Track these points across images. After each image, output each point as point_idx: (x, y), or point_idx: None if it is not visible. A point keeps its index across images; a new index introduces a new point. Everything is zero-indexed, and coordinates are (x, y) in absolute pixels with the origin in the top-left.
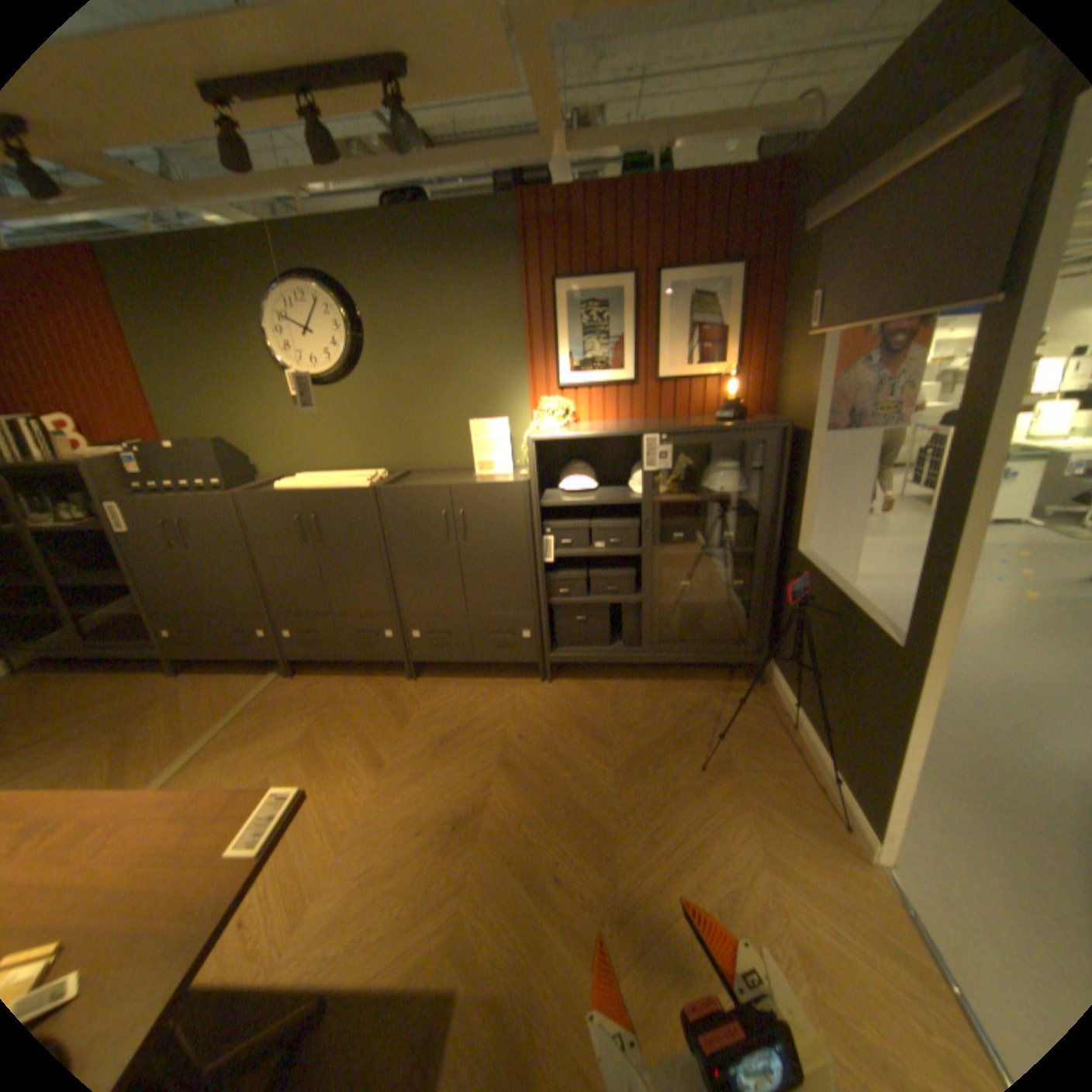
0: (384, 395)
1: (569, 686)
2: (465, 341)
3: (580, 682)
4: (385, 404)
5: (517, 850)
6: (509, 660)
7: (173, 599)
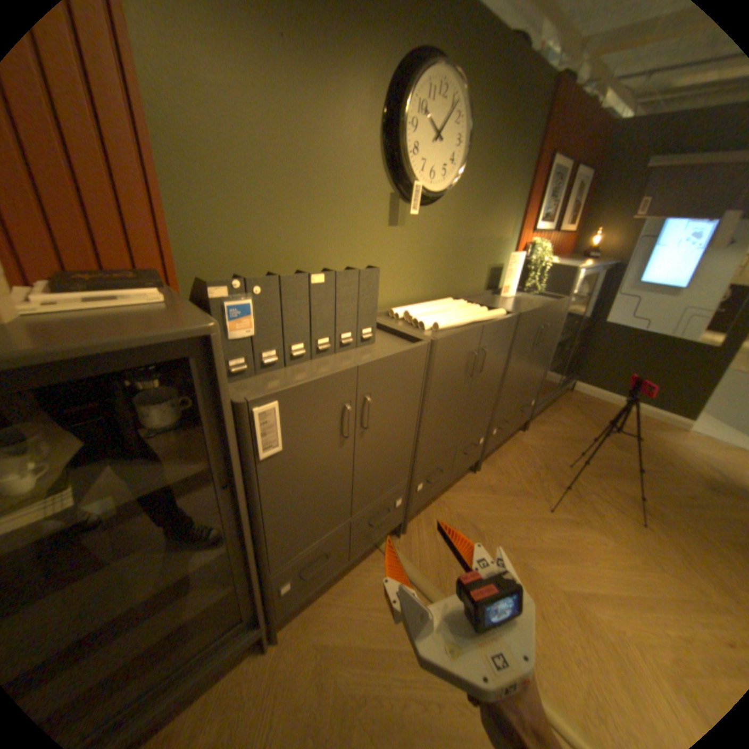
0: (456, 223)
1: (533, 426)
2: (508, 183)
3: (532, 422)
4: (454, 232)
5: (669, 501)
6: (521, 424)
7: (318, 522)
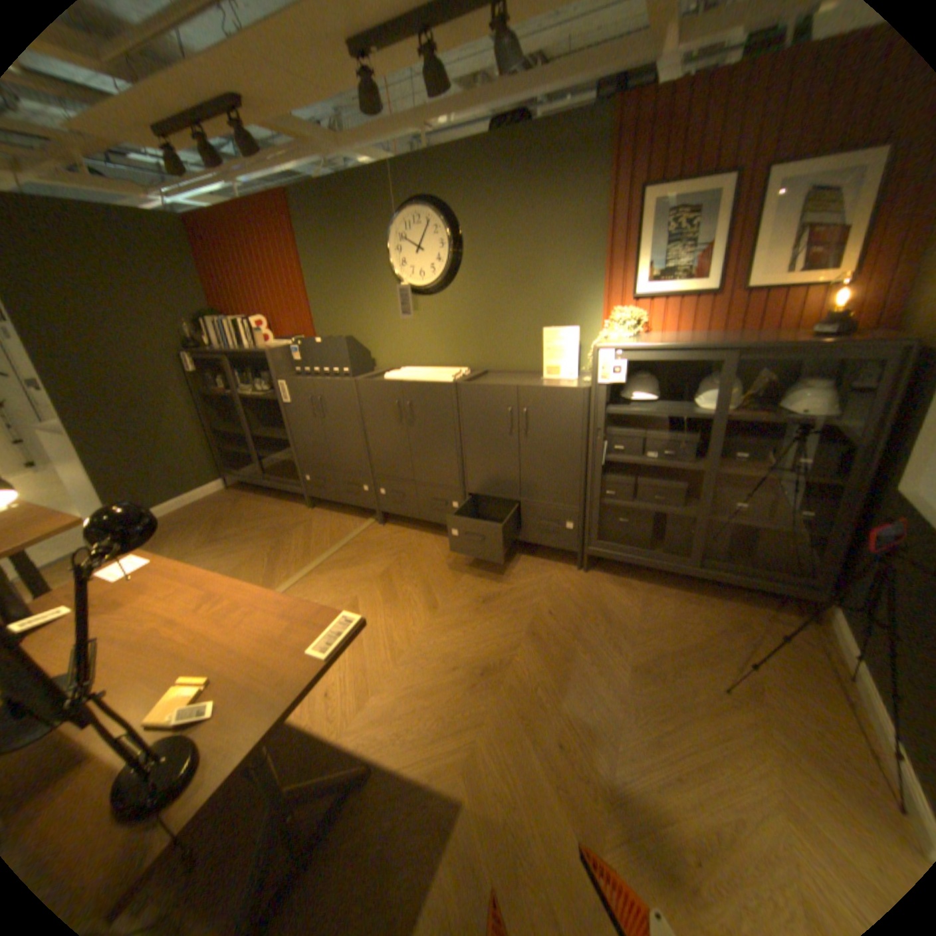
0: (473, 303)
1: (604, 578)
2: (549, 252)
3: (615, 577)
4: (474, 311)
5: (531, 709)
6: (551, 545)
7: (314, 454)
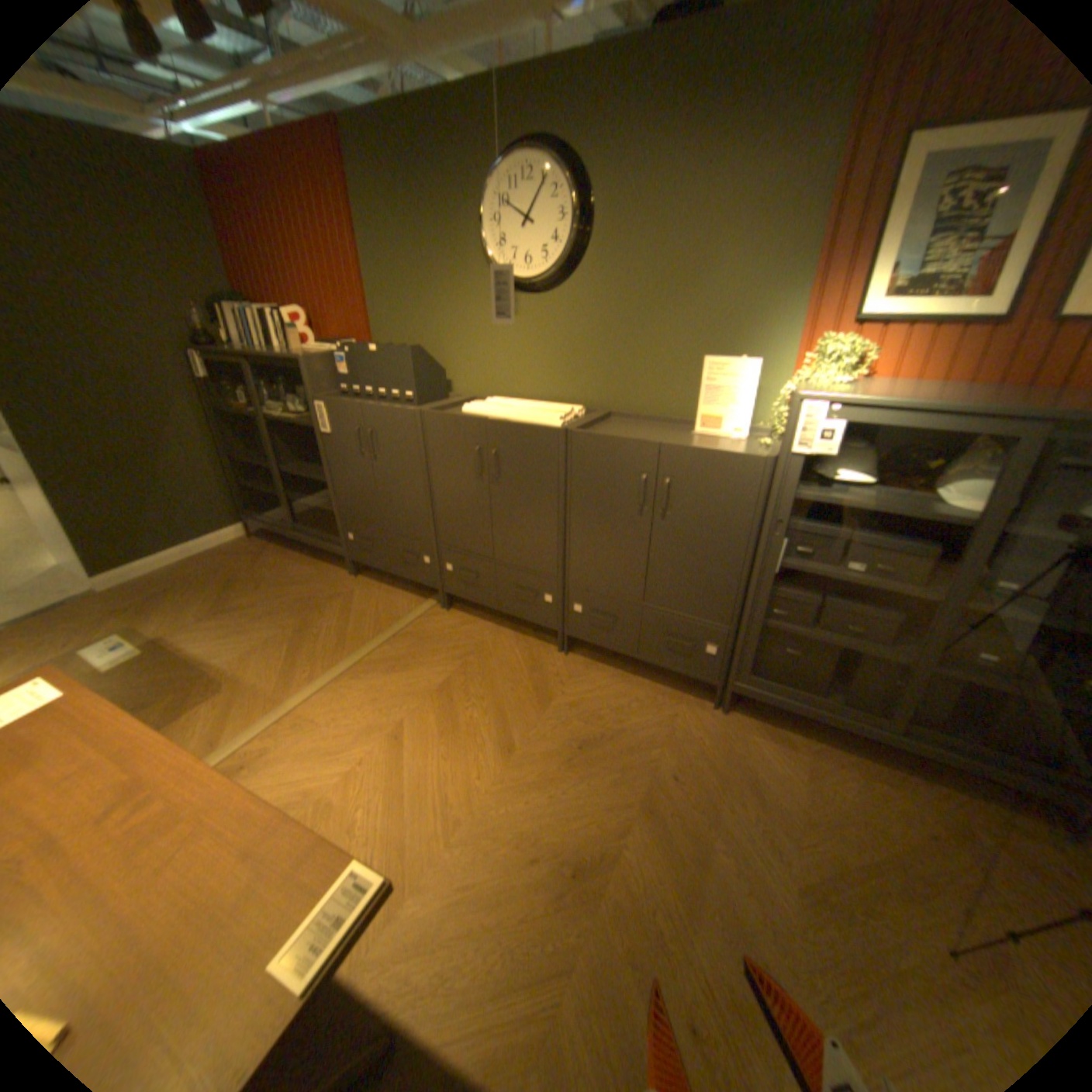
0: (600, 310)
1: (751, 726)
2: (728, 237)
3: (767, 725)
4: (600, 322)
5: (647, 949)
6: (680, 671)
7: (360, 506)
